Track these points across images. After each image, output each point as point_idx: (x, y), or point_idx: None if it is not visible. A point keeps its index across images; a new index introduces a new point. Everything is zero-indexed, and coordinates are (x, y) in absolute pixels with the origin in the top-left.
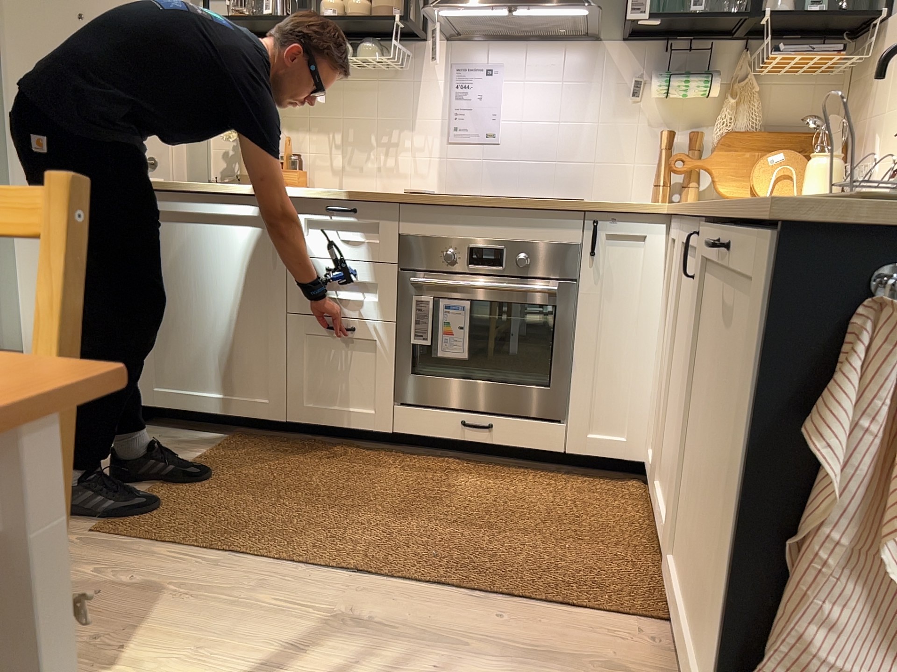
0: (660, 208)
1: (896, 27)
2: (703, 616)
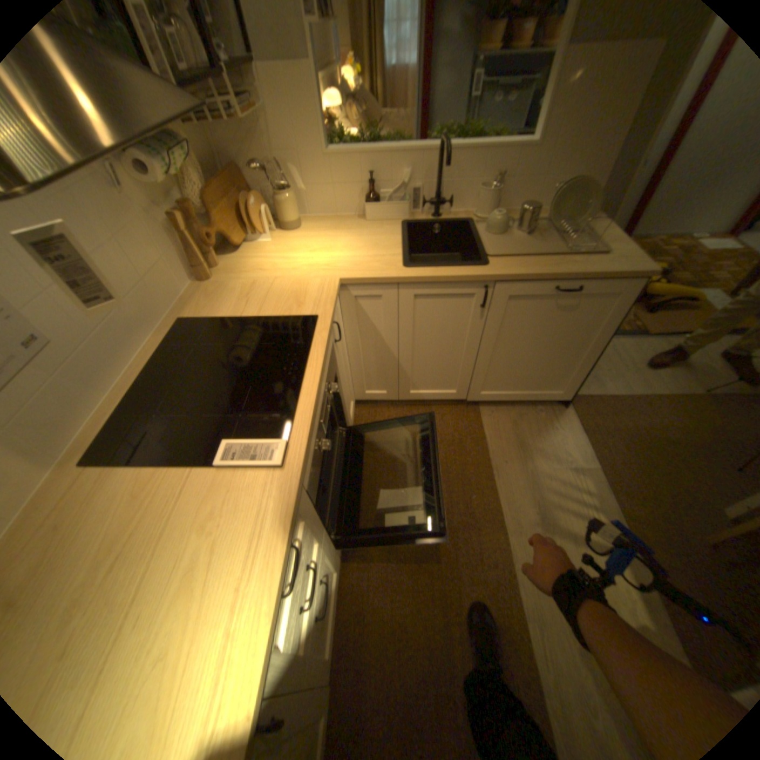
0: (338, 280)
1: (282, 71)
2: (547, 382)
